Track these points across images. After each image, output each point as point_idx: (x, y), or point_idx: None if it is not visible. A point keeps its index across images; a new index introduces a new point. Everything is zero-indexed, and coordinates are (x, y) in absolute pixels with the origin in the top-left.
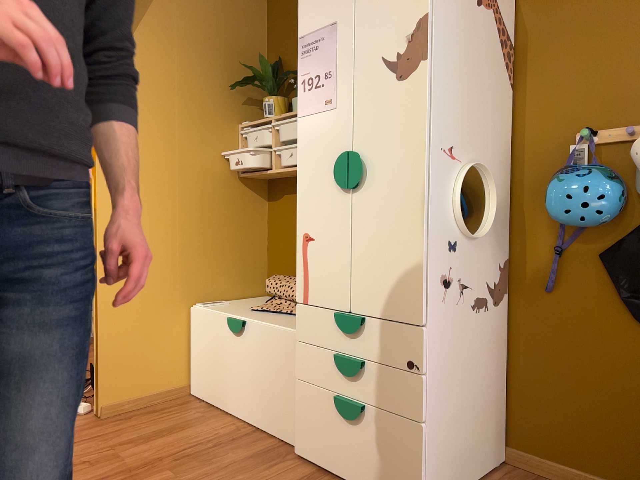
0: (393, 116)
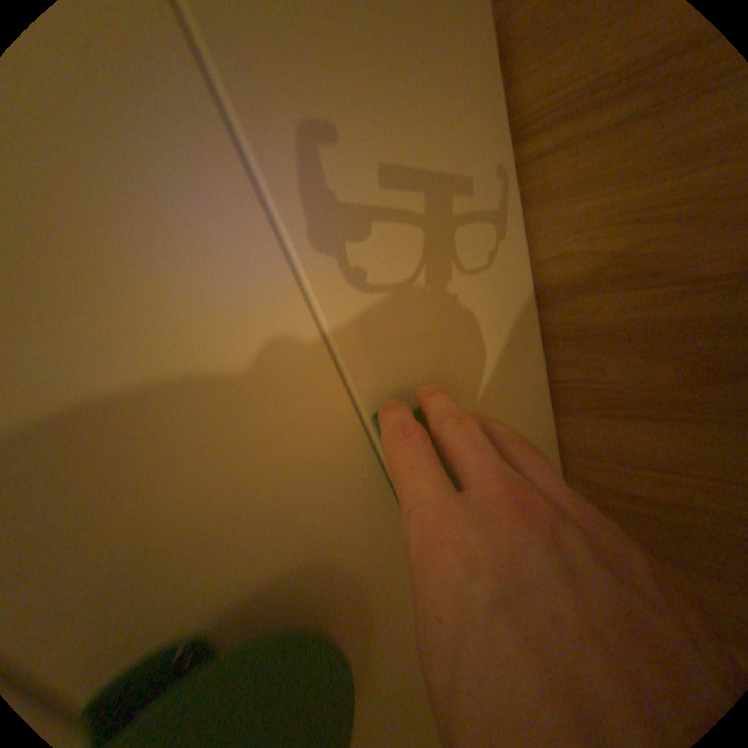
0: None
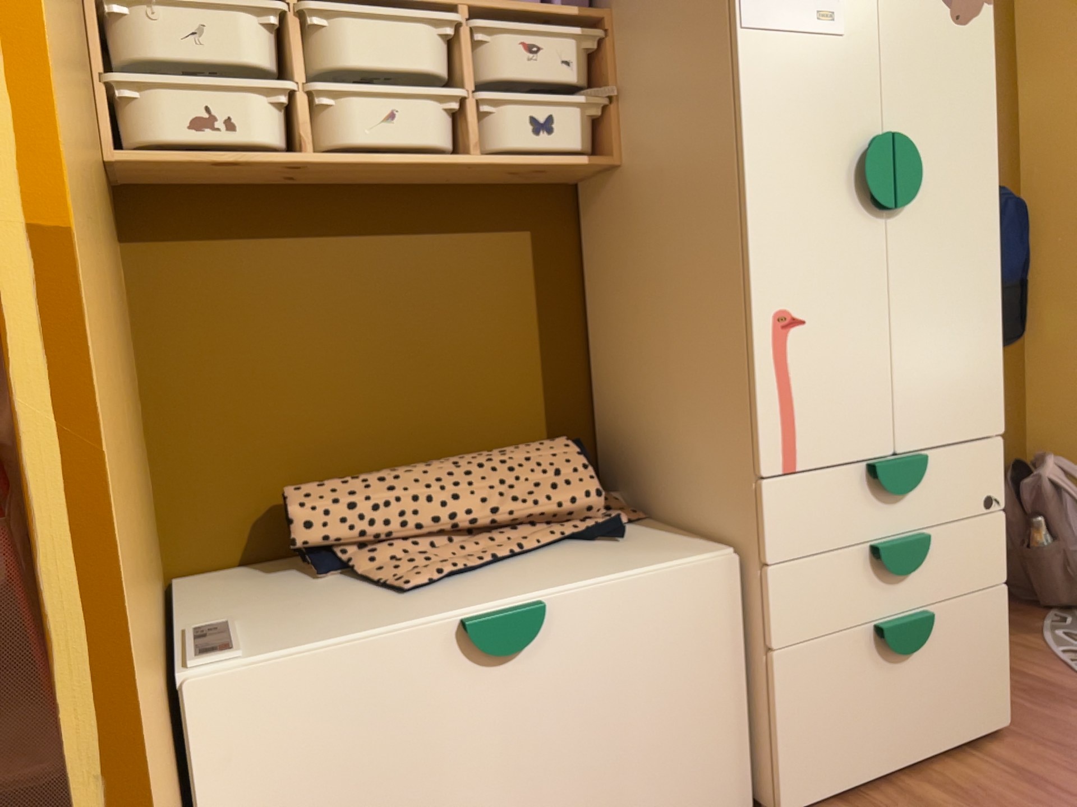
0: (951, 84)
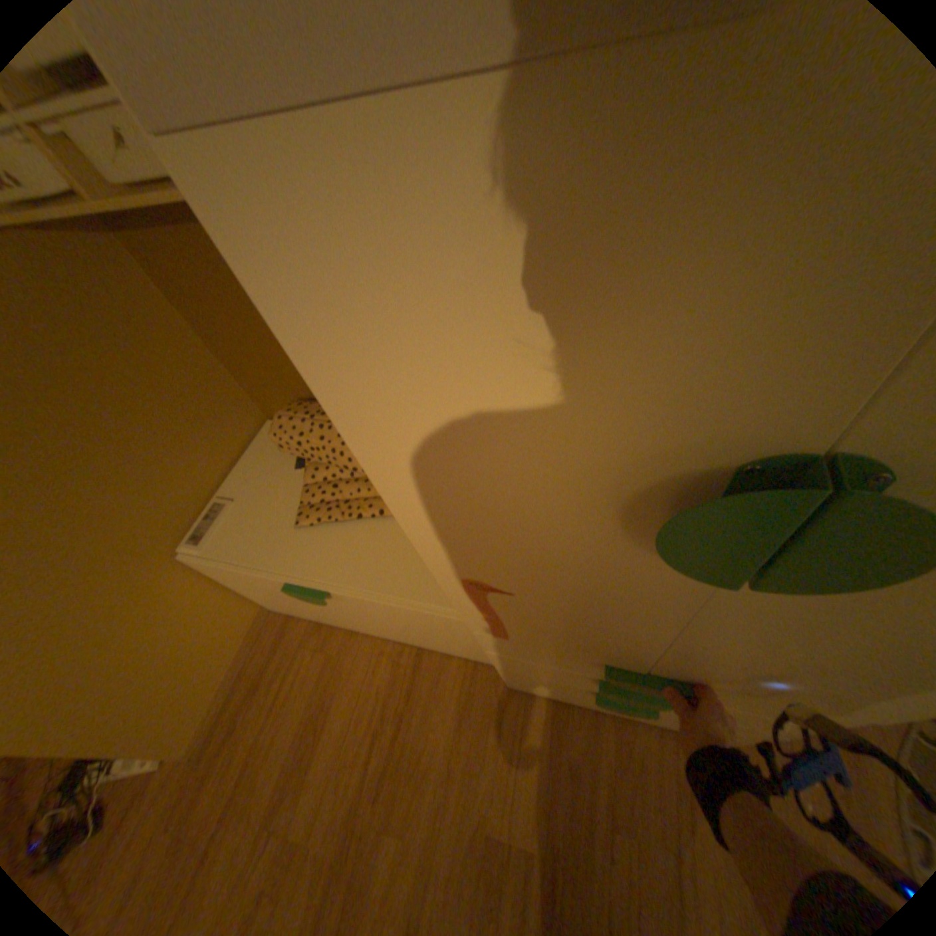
0: None
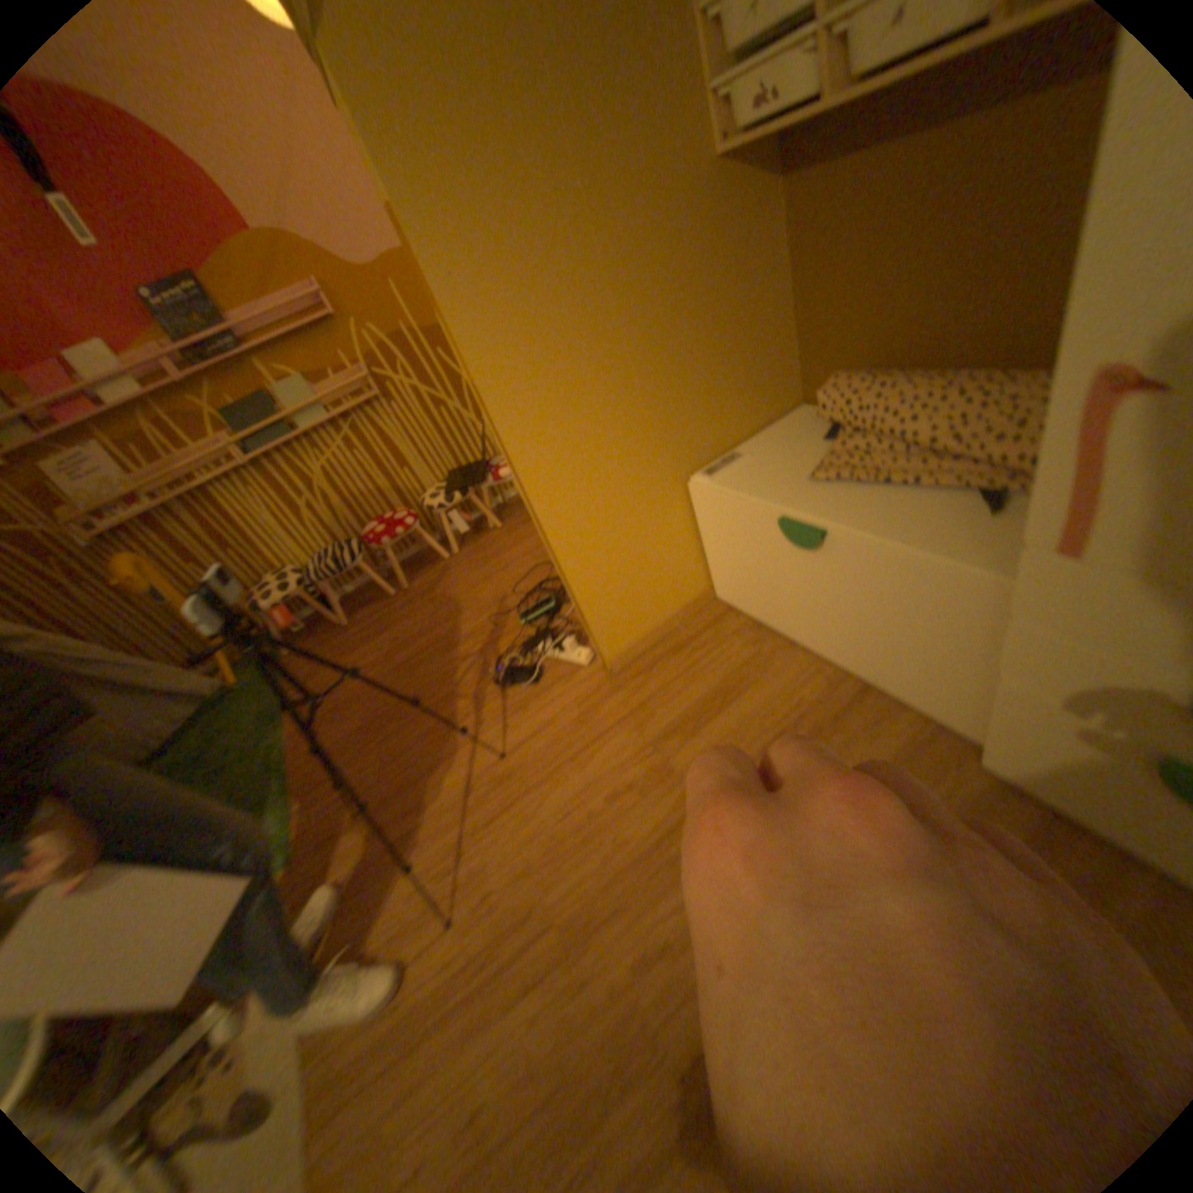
0: None
